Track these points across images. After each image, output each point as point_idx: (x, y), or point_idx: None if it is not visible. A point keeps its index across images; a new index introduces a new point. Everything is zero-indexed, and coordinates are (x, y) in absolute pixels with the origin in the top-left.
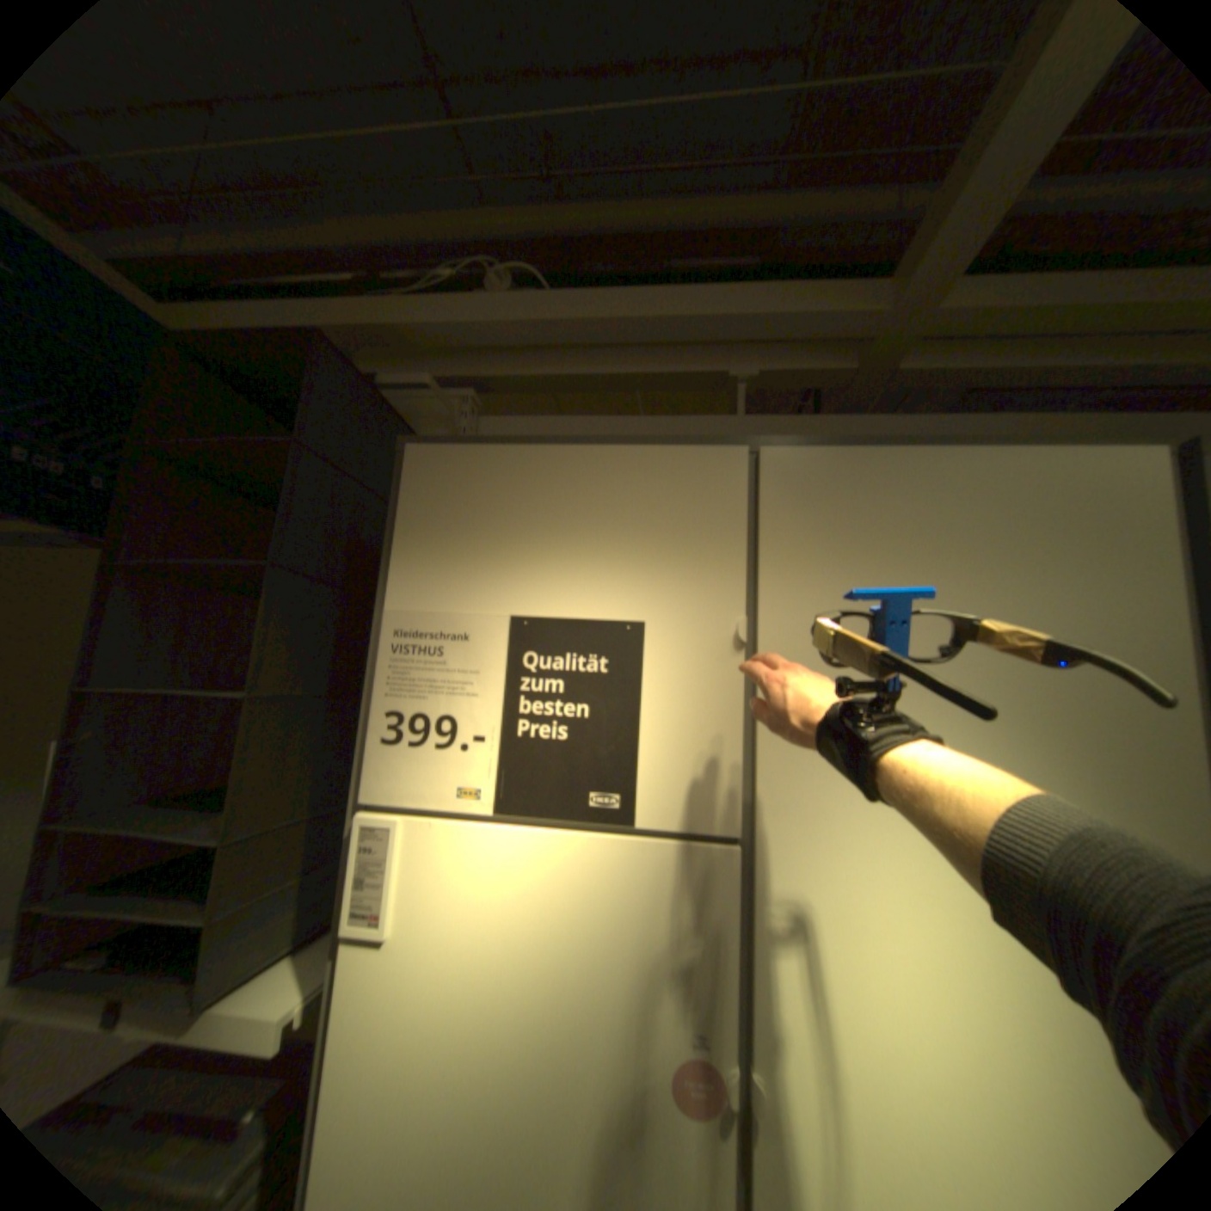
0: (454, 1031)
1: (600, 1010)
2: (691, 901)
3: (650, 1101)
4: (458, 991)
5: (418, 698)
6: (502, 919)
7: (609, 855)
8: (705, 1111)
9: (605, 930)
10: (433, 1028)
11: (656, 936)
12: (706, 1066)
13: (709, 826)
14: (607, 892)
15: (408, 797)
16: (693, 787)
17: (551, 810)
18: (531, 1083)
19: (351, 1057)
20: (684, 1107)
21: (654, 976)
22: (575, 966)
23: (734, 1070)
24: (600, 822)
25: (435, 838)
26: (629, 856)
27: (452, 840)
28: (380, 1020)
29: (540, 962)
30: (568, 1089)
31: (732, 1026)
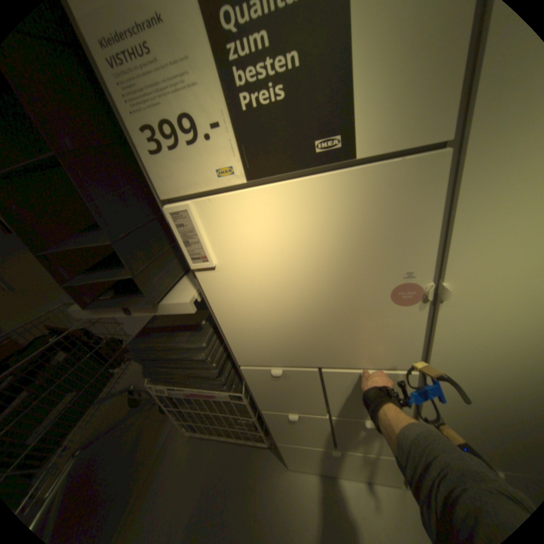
0: (268, 294)
1: (345, 272)
2: (405, 200)
3: (378, 303)
4: (263, 279)
5: (154, 107)
6: (275, 242)
7: (338, 185)
8: (411, 302)
9: (342, 233)
10: (257, 295)
11: (378, 228)
12: (413, 284)
13: (422, 137)
14: (340, 210)
15: (188, 187)
16: (409, 104)
17: (287, 166)
18: (313, 306)
19: (225, 311)
20: (399, 302)
21: (378, 249)
22: (326, 255)
23: (431, 283)
24: (327, 163)
25: (216, 208)
26: (353, 182)
27: (228, 206)
28: (230, 297)
29: (304, 258)
30: (333, 305)
31: (431, 263)
